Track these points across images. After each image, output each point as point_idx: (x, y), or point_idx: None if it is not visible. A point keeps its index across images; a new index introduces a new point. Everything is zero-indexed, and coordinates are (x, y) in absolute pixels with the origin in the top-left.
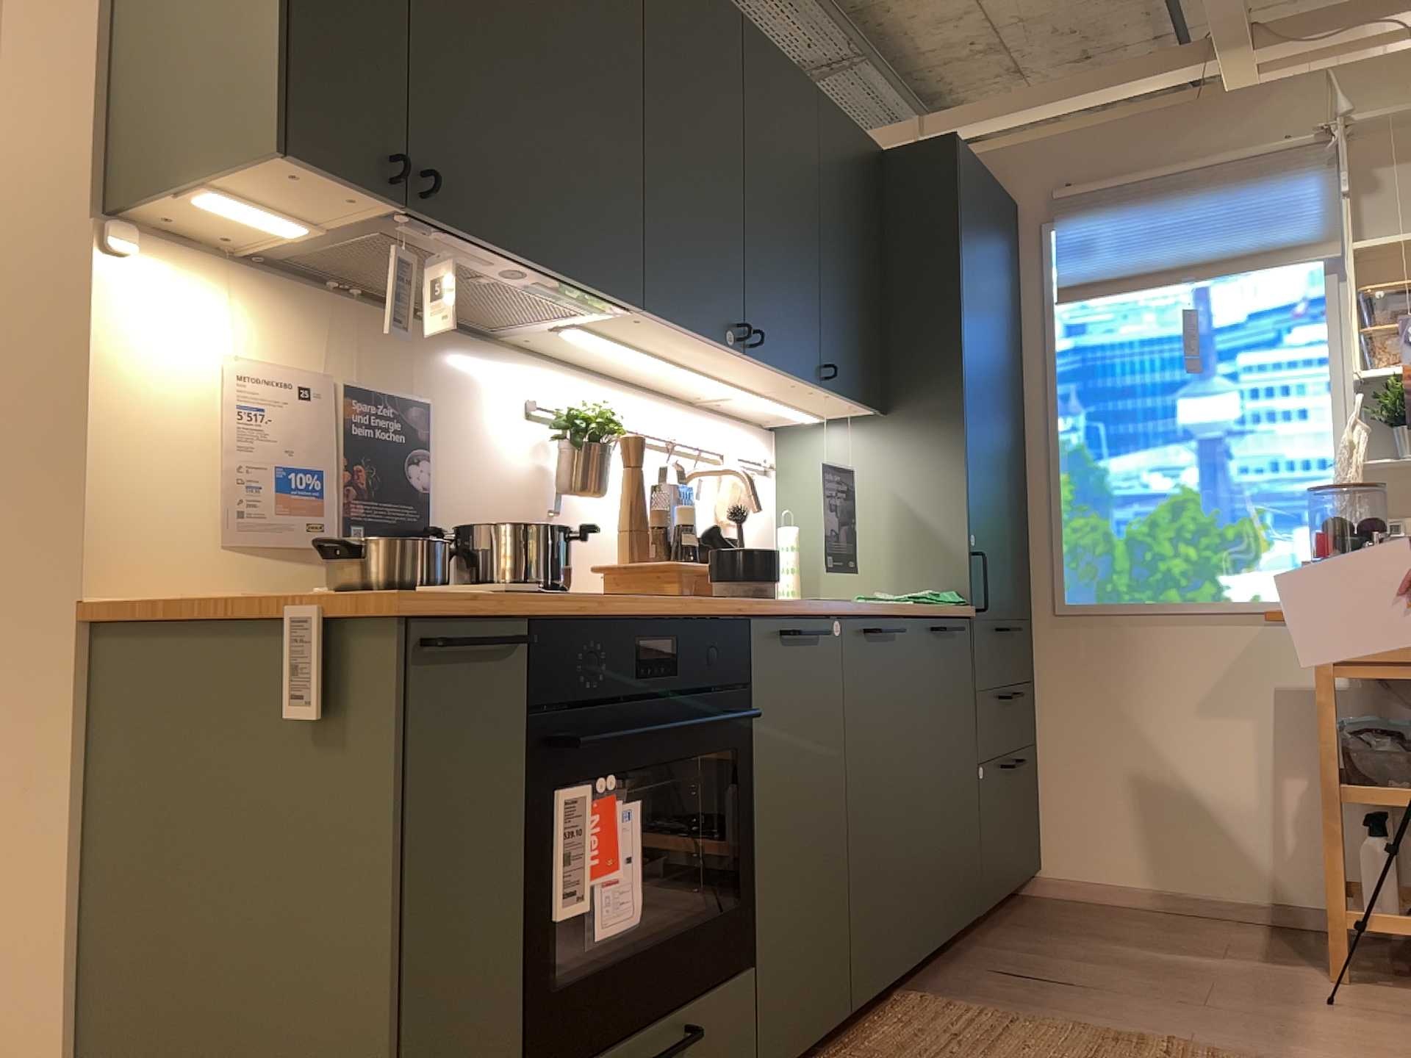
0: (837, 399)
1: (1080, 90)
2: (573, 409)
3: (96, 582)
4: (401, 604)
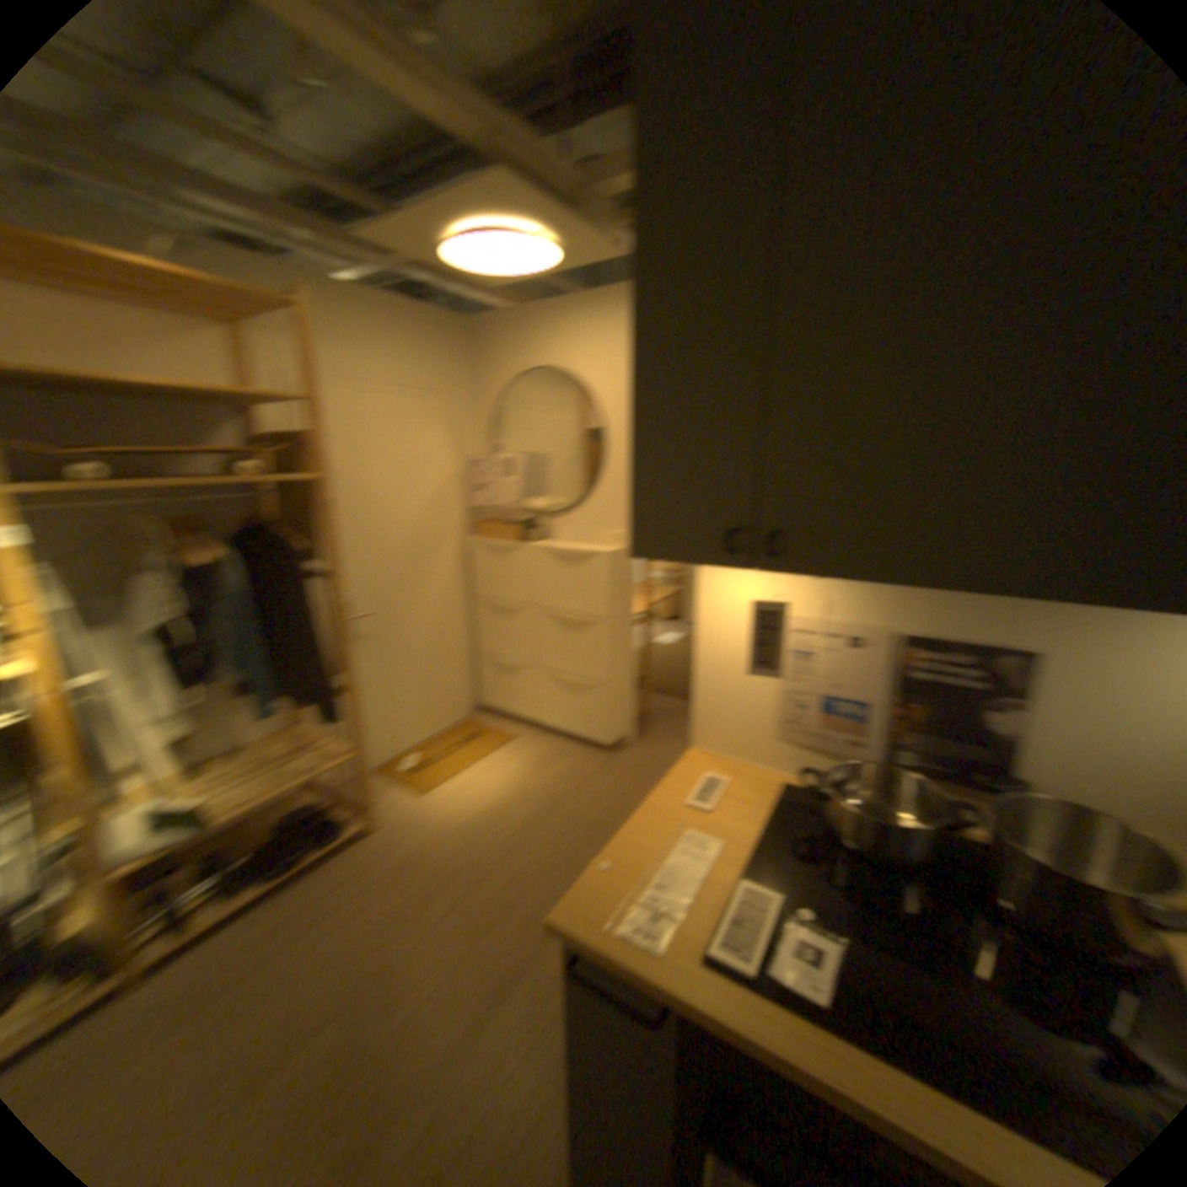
0: None
1: None
2: None
3: (700, 738)
4: (553, 929)
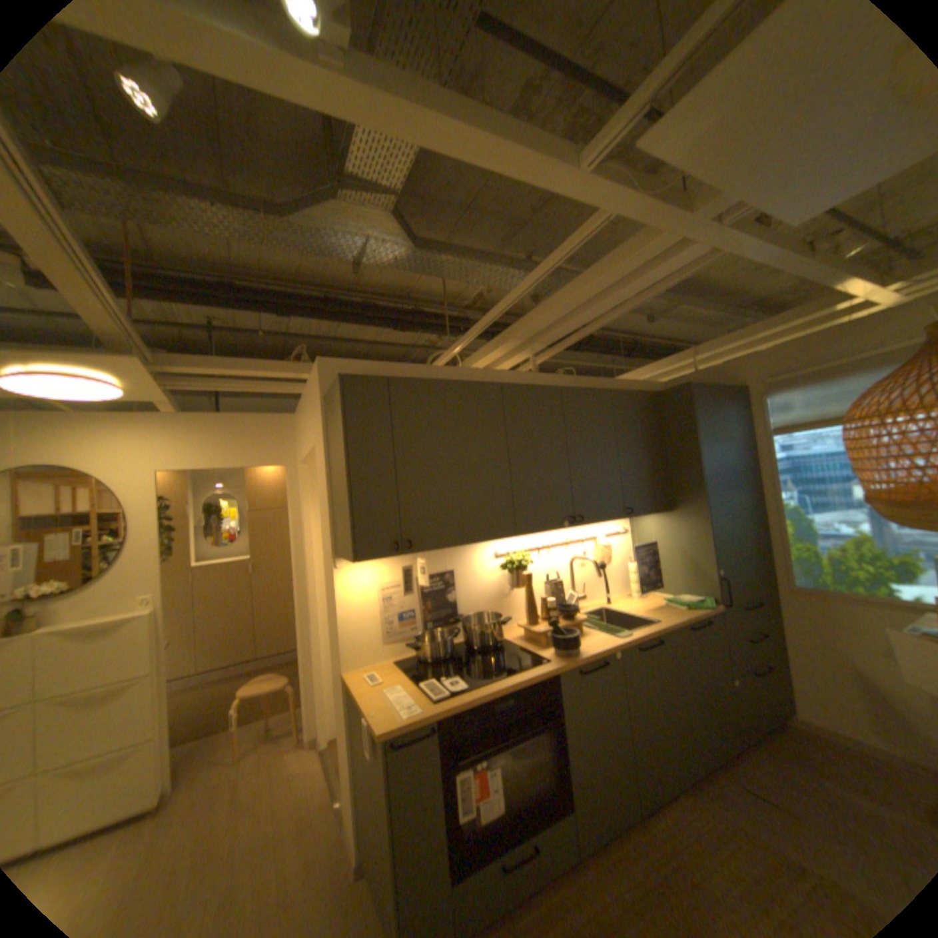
0: (640, 515)
1: (776, 322)
2: (510, 556)
3: (344, 669)
4: (379, 739)
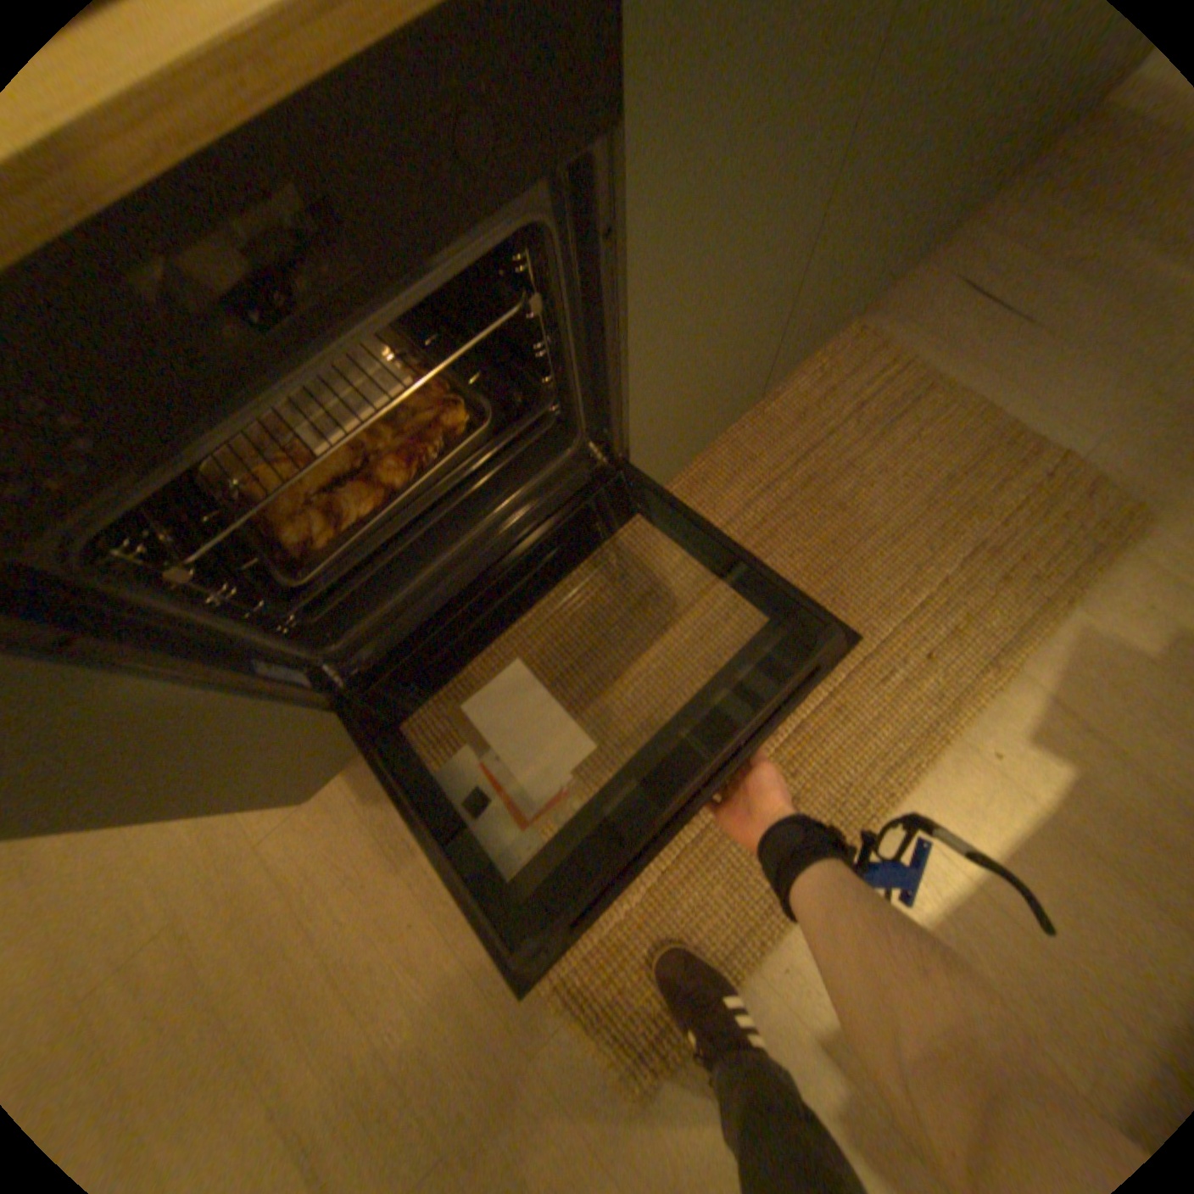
0: None
1: None
2: None
3: None
4: None
